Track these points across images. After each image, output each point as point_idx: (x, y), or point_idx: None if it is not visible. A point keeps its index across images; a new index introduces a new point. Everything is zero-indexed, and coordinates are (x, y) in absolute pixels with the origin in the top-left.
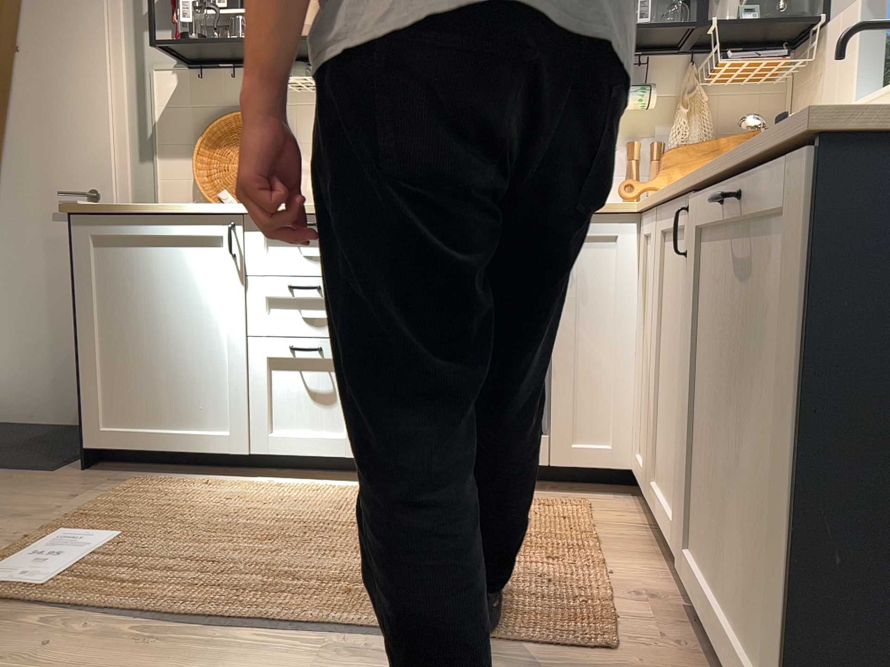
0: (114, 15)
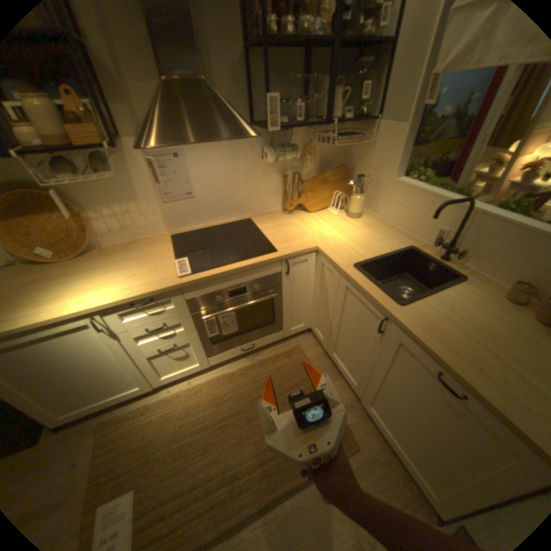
0: None
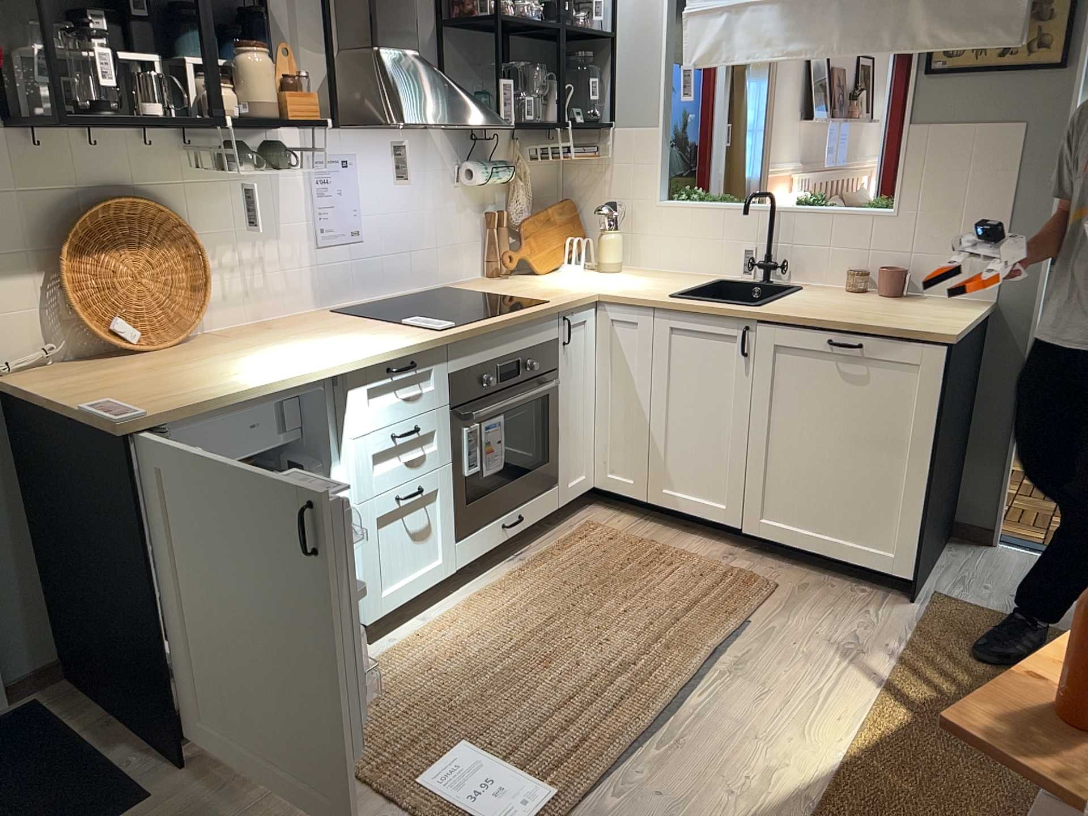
0: None
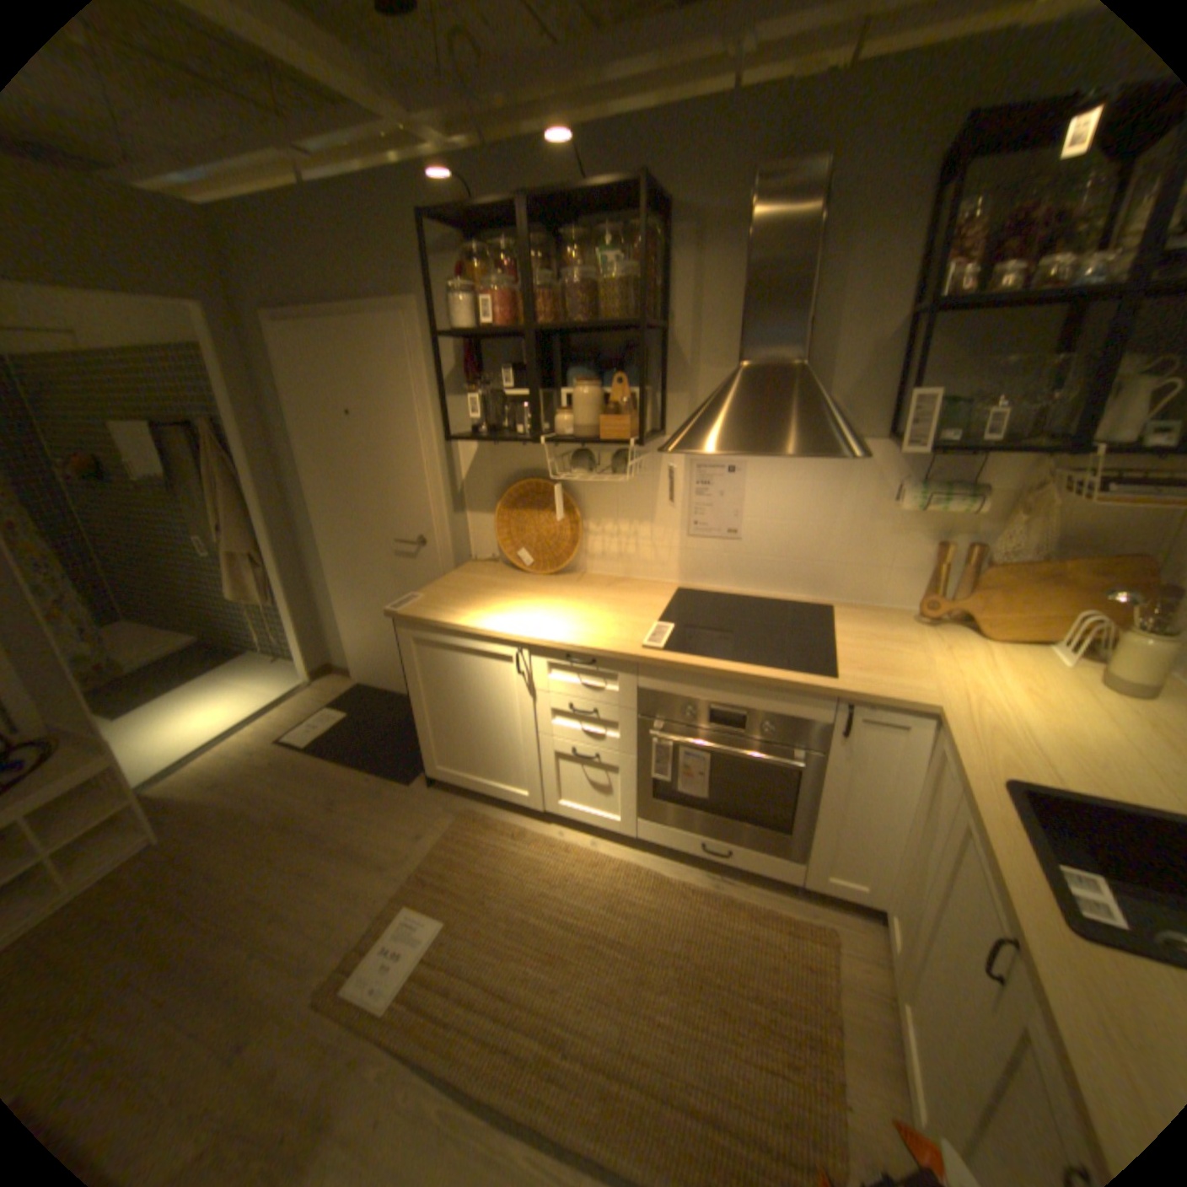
0: (420, 381)
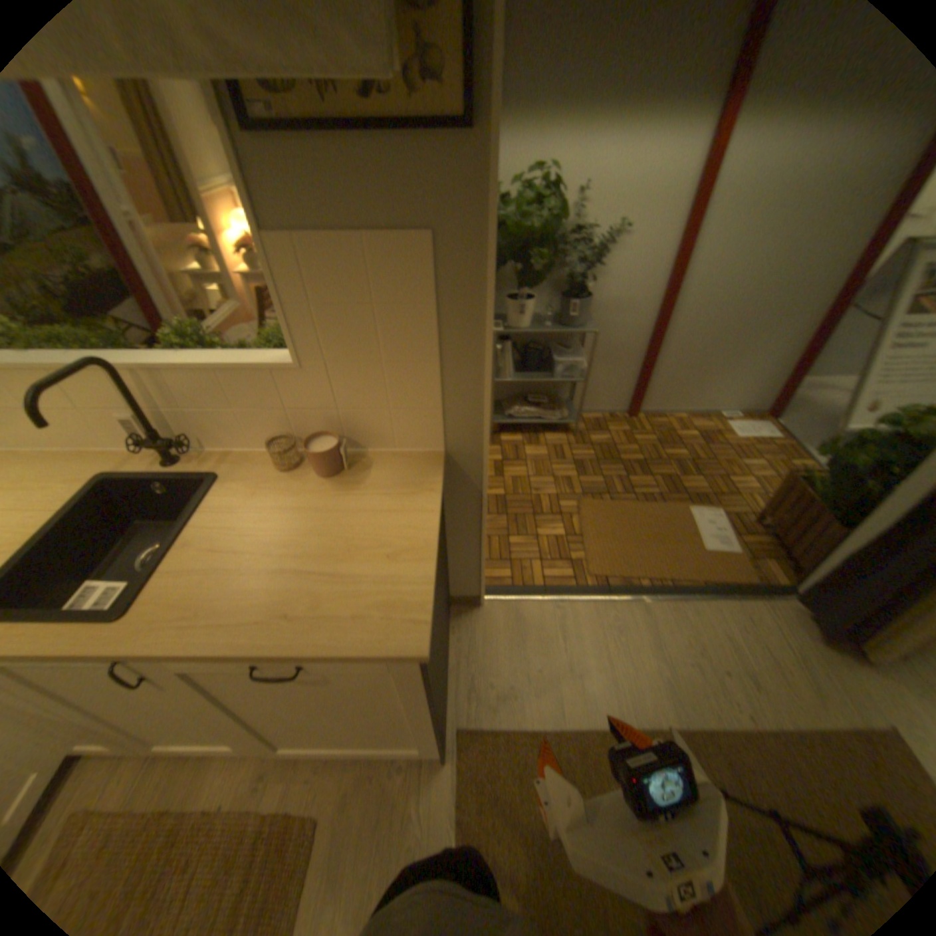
0: None
